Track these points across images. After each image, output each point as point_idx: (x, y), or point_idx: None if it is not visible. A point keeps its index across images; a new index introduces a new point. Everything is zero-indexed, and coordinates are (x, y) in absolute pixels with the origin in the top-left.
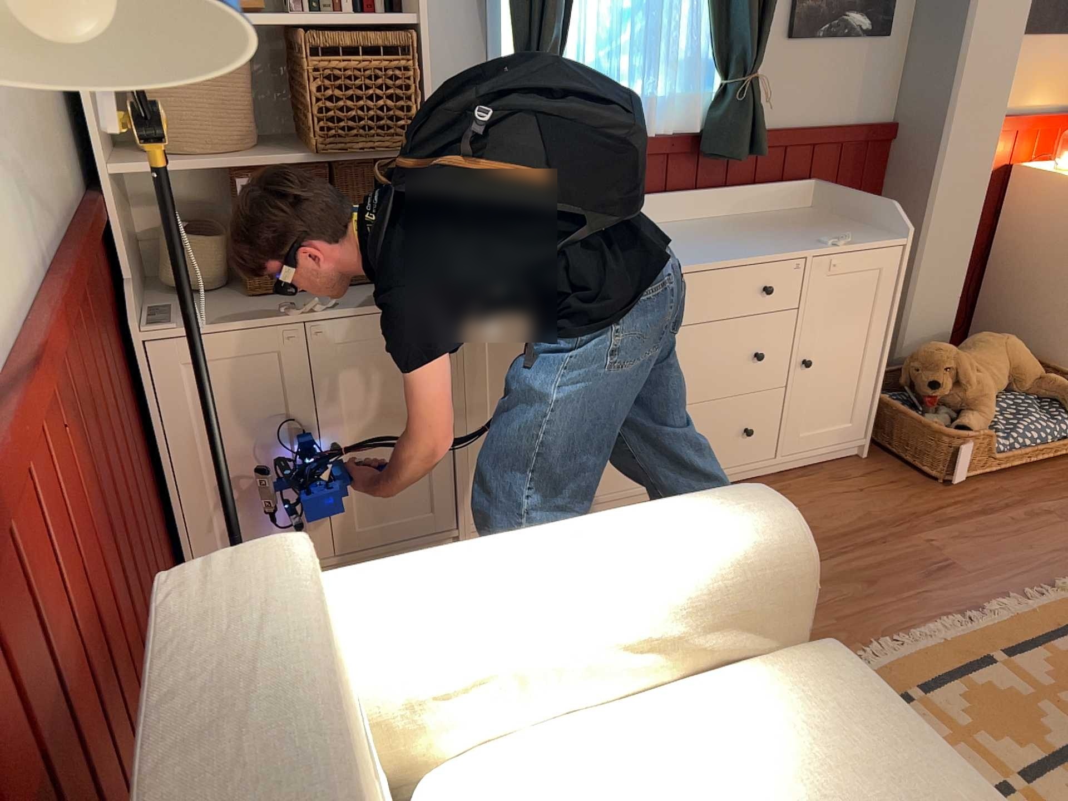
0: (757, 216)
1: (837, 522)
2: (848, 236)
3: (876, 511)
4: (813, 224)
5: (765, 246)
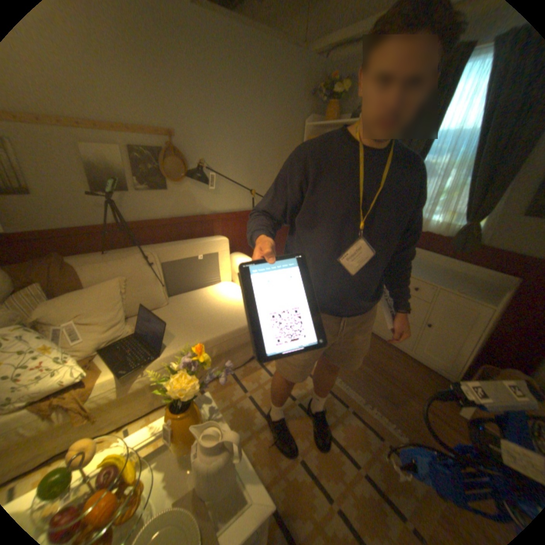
0: (471, 278)
1: (396, 374)
2: (465, 291)
3: (415, 387)
4: (482, 288)
5: (431, 278)
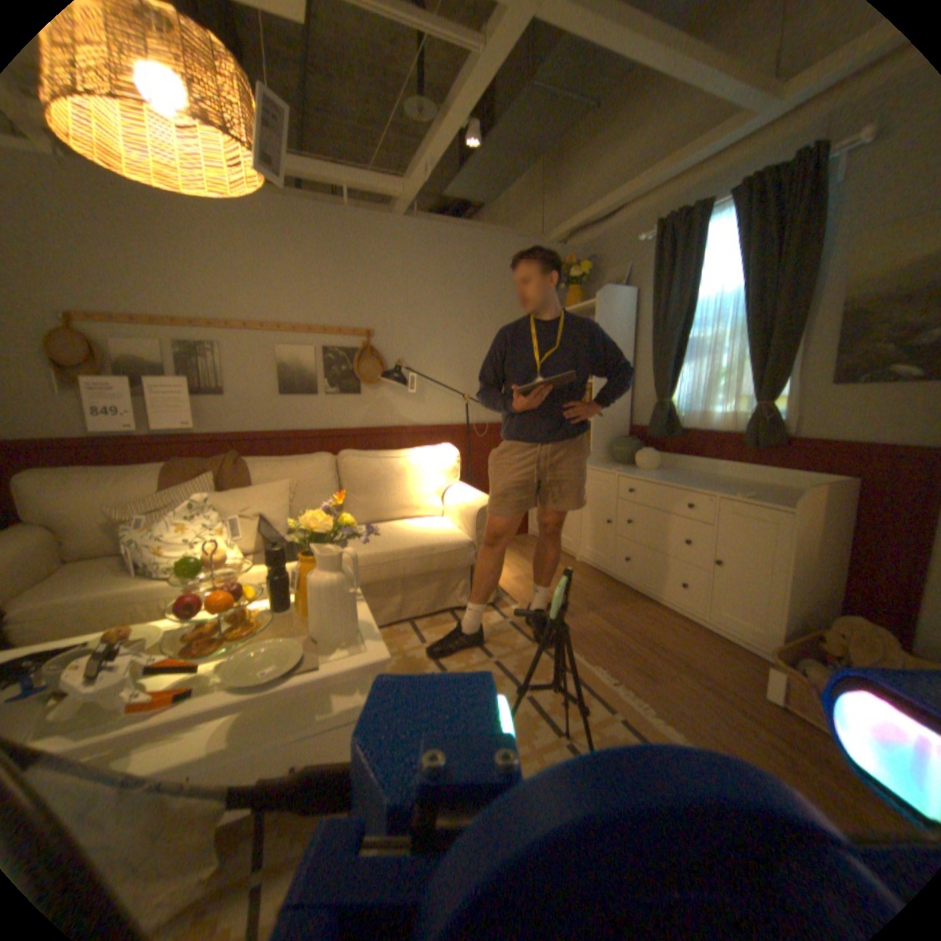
0: (786, 488)
1: (672, 647)
2: (753, 494)
3: (700, 664)
4: (793, 496)
5: (711, 488)
